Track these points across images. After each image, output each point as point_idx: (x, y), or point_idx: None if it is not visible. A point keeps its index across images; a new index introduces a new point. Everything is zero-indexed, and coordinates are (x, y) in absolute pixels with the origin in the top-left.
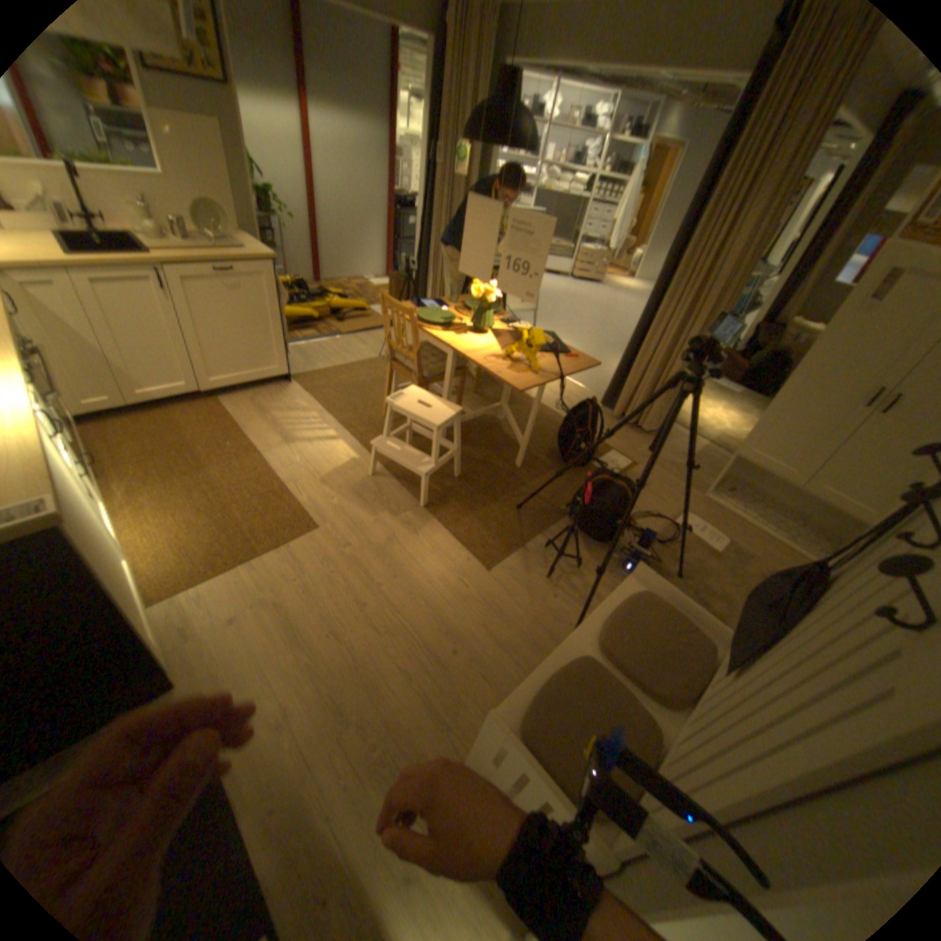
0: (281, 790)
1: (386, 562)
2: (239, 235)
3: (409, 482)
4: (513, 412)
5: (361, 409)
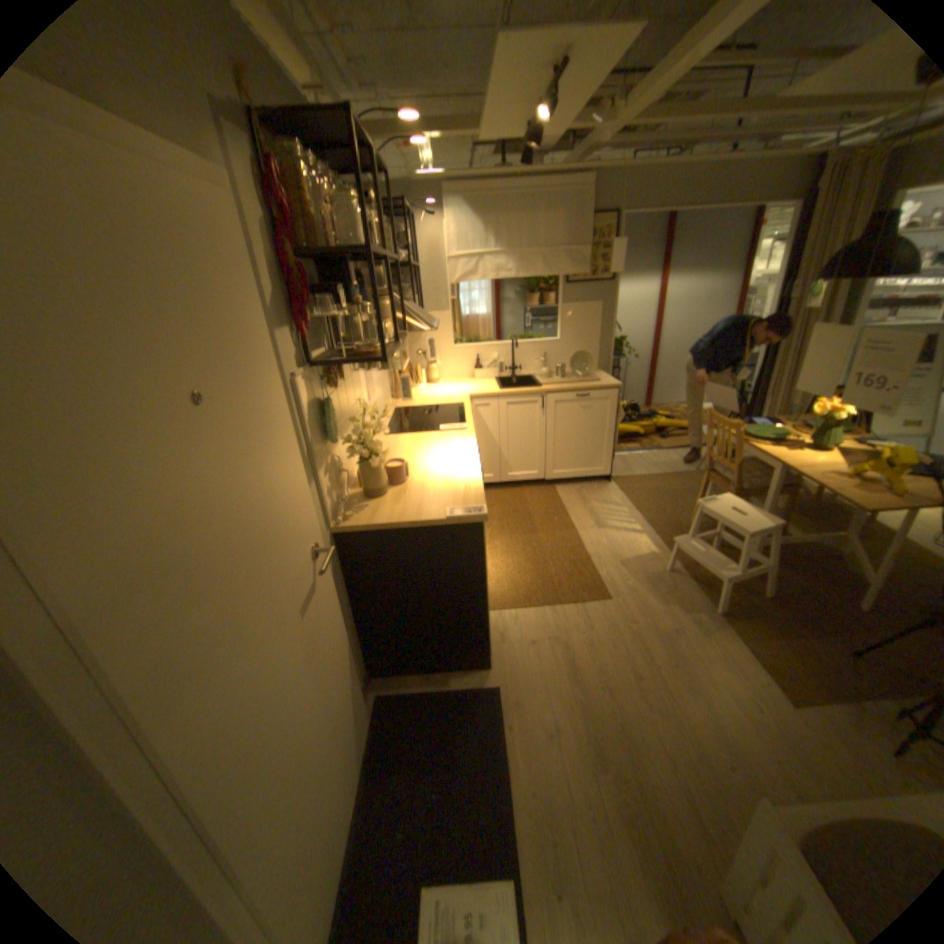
0: (544, 785)
1: (670, 650)
2: (596, 372)
3: (708, 587)
4: (869, 549)
5: (669, 512)
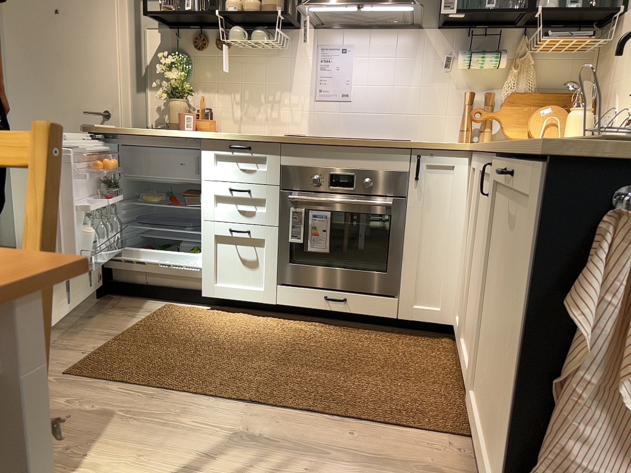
0: None
1: None
2: None
3: None
4: None
5: None
